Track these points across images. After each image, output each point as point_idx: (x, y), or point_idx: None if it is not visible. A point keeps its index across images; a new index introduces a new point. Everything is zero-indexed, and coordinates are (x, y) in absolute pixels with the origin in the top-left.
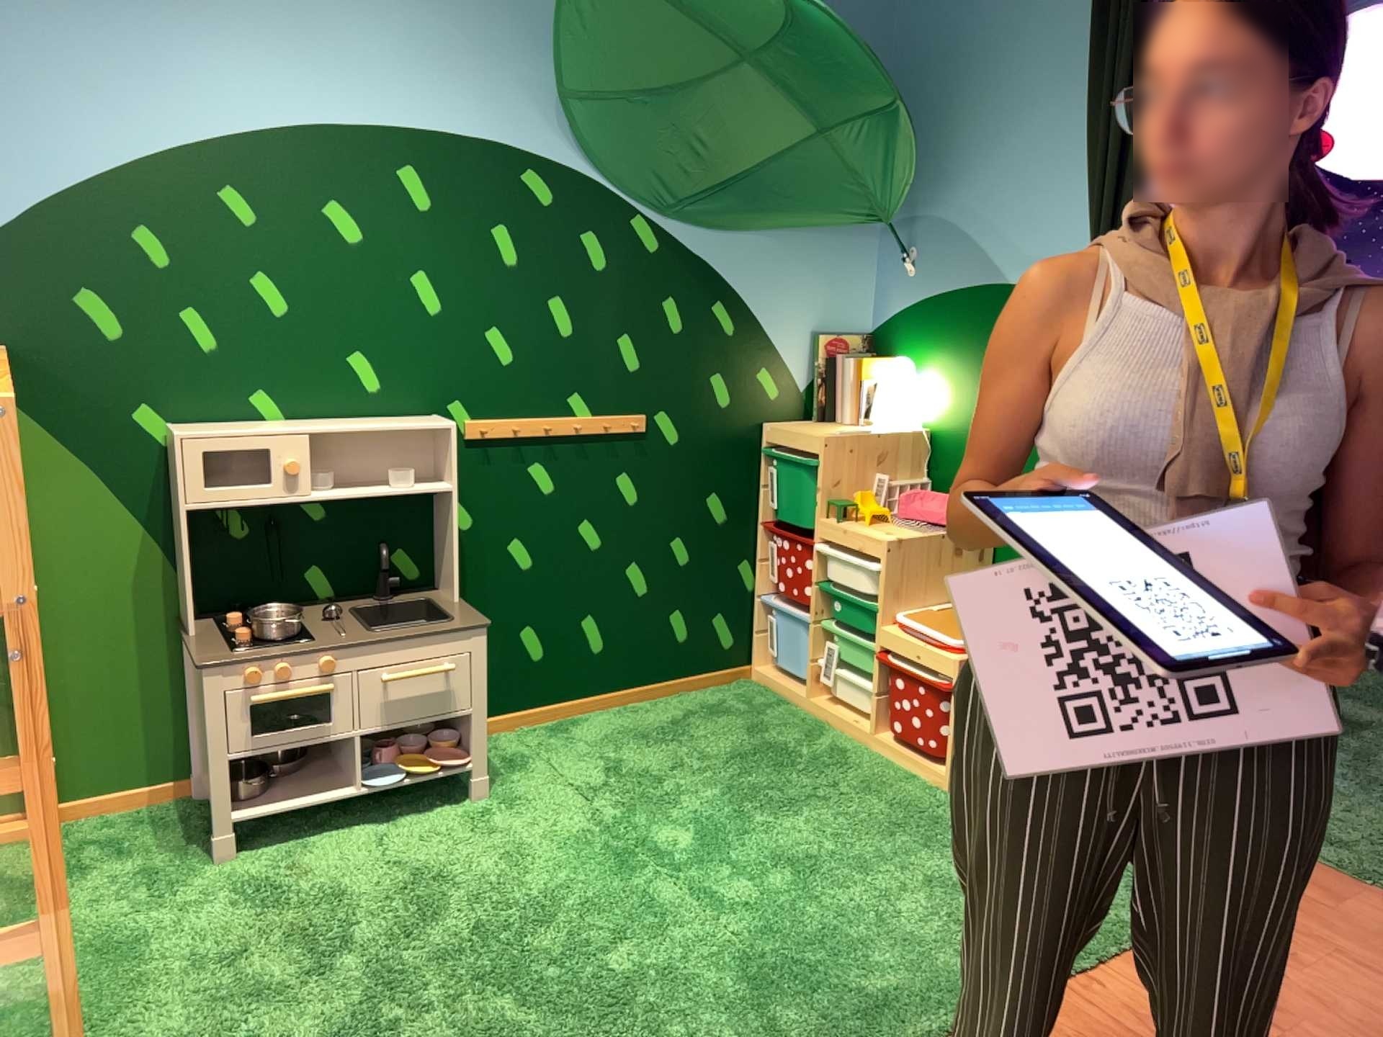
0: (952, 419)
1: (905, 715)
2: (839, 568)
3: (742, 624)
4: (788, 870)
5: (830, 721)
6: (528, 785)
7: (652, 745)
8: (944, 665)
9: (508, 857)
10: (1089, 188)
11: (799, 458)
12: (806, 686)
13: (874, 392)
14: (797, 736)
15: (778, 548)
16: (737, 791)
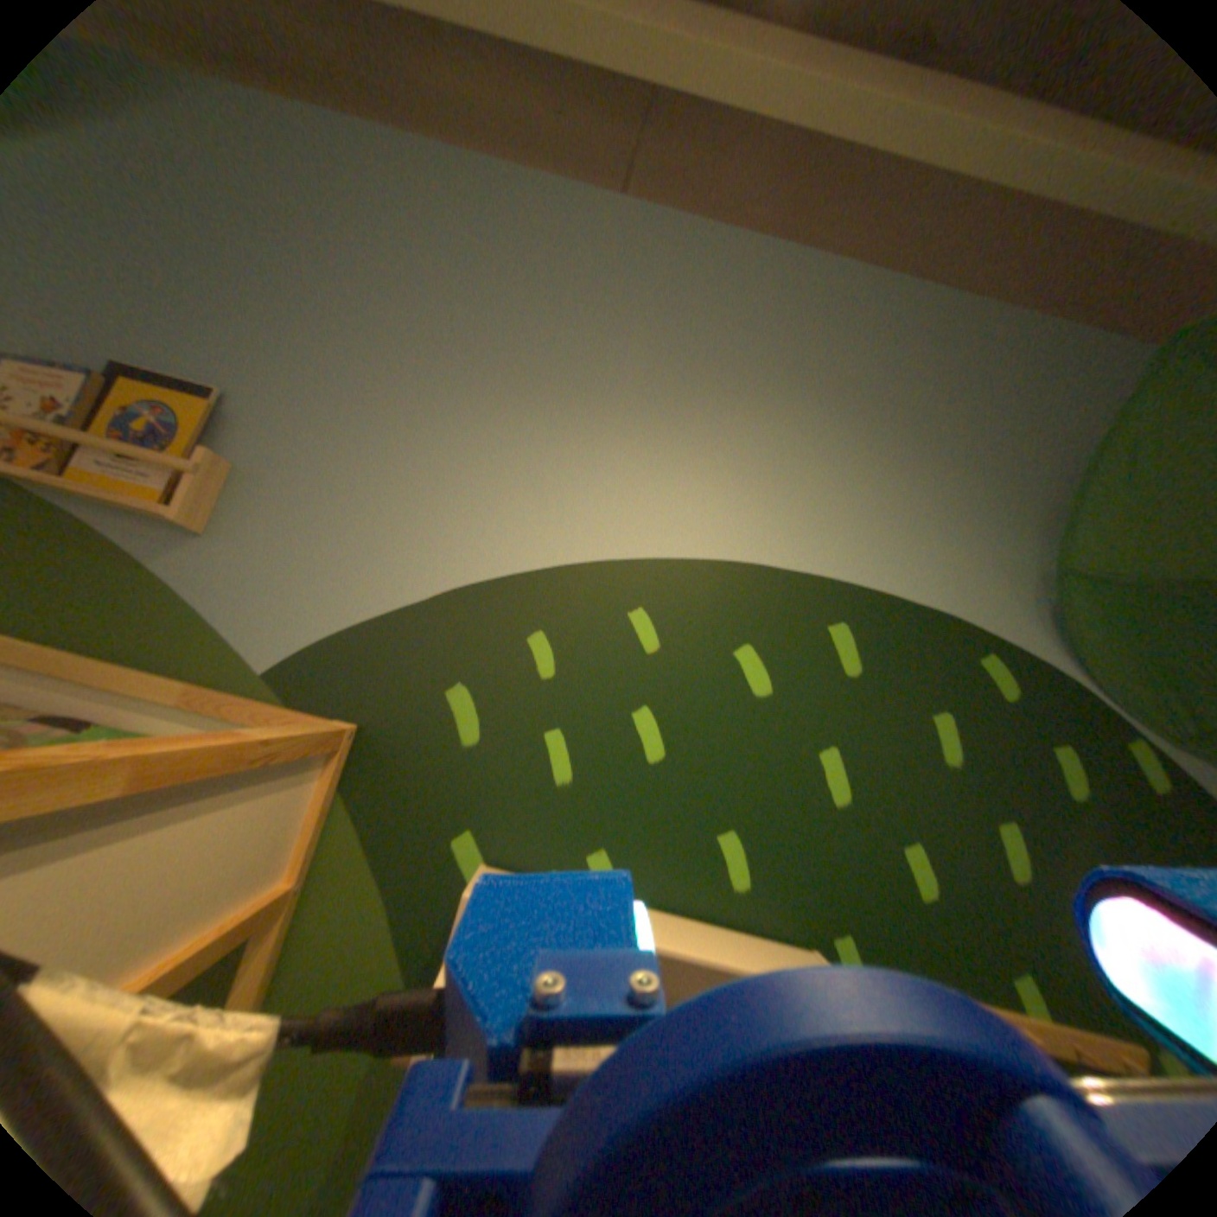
0: None
1: None
2: None
3: None
4: None
5: None
6: None
7: None
8: None
9: None
10: None
11: None
12: None
13: None
14: None
15: None
16: None
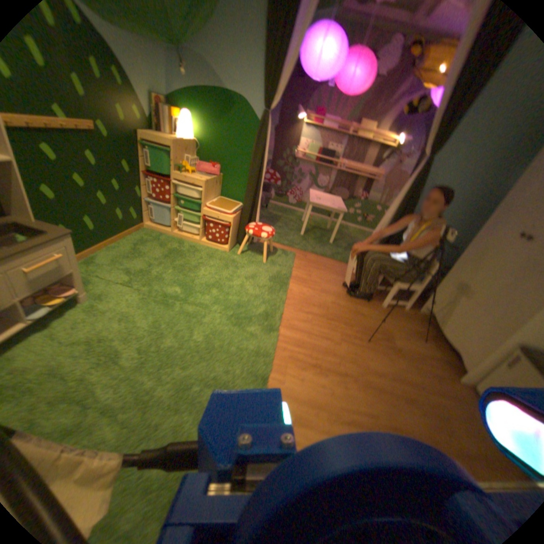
0: (205, 136)
1: (212, 234)
2: (181, 188)
3: (137, 208)
4: (214, 290)
5: (181, 238)
6: (96, 290)
7: (132, 260)
8: (228, 219)
9: (119, 323)
10: (261, 56)
11: (156, 145)
12: (166, 228)
13: (175, 120)
14: (176, 245)
15: (151, 181)
16: (176, 269)
